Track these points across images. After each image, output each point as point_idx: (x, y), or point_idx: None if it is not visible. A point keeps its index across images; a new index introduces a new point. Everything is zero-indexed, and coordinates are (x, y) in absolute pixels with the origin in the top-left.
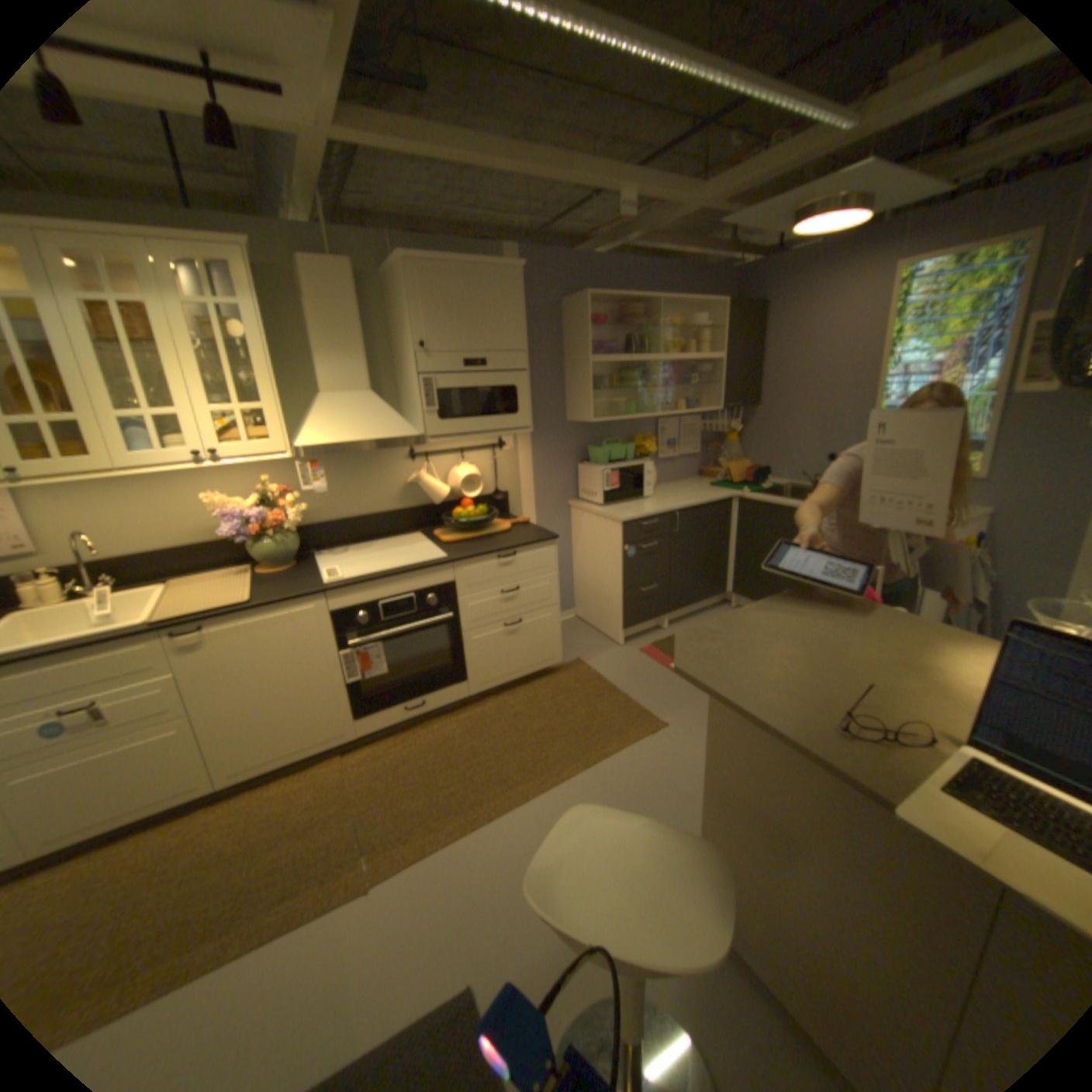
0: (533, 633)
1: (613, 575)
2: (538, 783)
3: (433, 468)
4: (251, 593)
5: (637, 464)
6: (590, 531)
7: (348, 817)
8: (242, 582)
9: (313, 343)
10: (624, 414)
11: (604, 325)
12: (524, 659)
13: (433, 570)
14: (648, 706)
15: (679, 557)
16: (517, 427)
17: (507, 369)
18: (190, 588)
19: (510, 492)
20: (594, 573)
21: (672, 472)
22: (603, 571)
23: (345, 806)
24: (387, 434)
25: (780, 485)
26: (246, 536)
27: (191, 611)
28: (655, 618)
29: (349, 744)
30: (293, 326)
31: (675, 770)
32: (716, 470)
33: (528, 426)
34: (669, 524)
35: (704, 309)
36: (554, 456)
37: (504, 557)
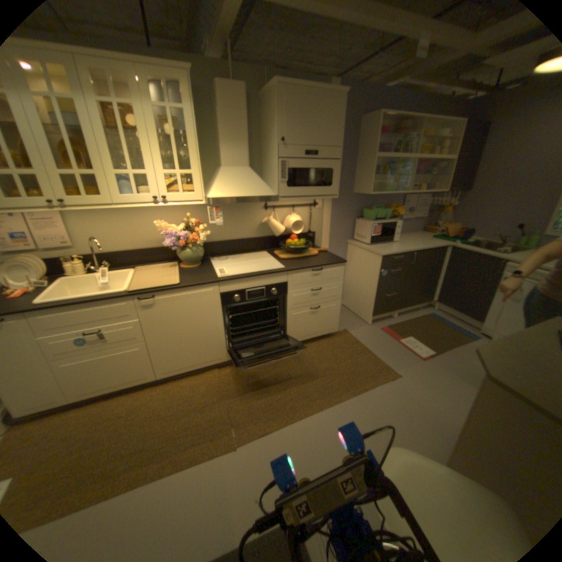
0: (326, 313)
1: (371, 284)
2: (328, 399)
3: (278, 214)
4: (180, 278)
5: (393, 220)
6: (360, 257)
7: (225, 403)
8: (175, 271)
9: (221, 135)
10: (390, 189)
11: (385, 133)
12: (319, 327)
13: (278, 274)
14: (389, 362)
15: (412, 277)
16: (331, 193)
17: (330, 156)
18: (149, 271)
19: (317, 231)
20: (359, 282)
21: (409, 226)
22: (365, 281)
23: (223, 396)
24: (259, 193)
25: (479, 240)
26: (178, 246)
27: (150, 285)
28: (392, 311)
29: (224, 362)
30: (209, 124)
31: (409, 404)
32: (436, 227)
33: (337, 193)
34: (409, 258)
35: (447, 125)
36: (344, 212)
37: (316, 270)
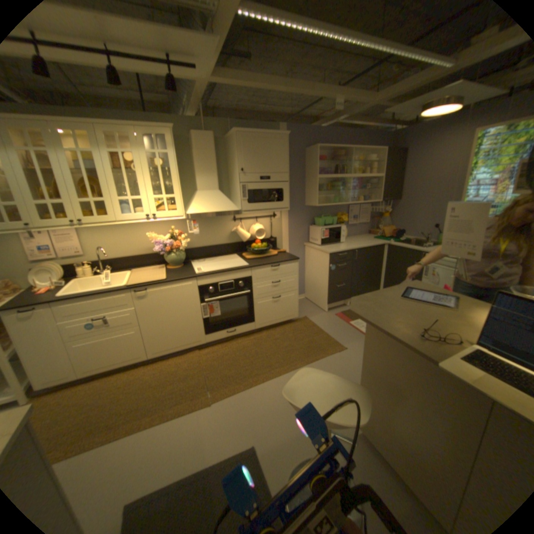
0: (285, 302)
1: (324, 278)
2: (285, 368)
3: (244, 225)
4: (166, 276)
5: (338, 226)
6: (314, 257)
7: (202, 375)
8: (162, 271)
9: (196, 169)
10: (333, 202)
11: (325, 160)
12: (281, 314)
13: (243, 270)
14: (338, 339)
15: (357, 271)
16: (283, 207)
17: (279, 180)
18: (141, 273)
19: (277, 237)
20: (315, 277)
21: (355, 230)
22: (319, 276)
23: (201, 370)
24: (226, 209)
25: (410, 239)
26: (165, 252)
27: (143, 281)
28: (343, 299)
29: (203, 345)
30: (188, 161)
31: (350, 368)
32: (377, 230)
33: (288, 207)
34: (352, 255)
35: (375, 152)
36: (298, 221)
37: (274, 266)
